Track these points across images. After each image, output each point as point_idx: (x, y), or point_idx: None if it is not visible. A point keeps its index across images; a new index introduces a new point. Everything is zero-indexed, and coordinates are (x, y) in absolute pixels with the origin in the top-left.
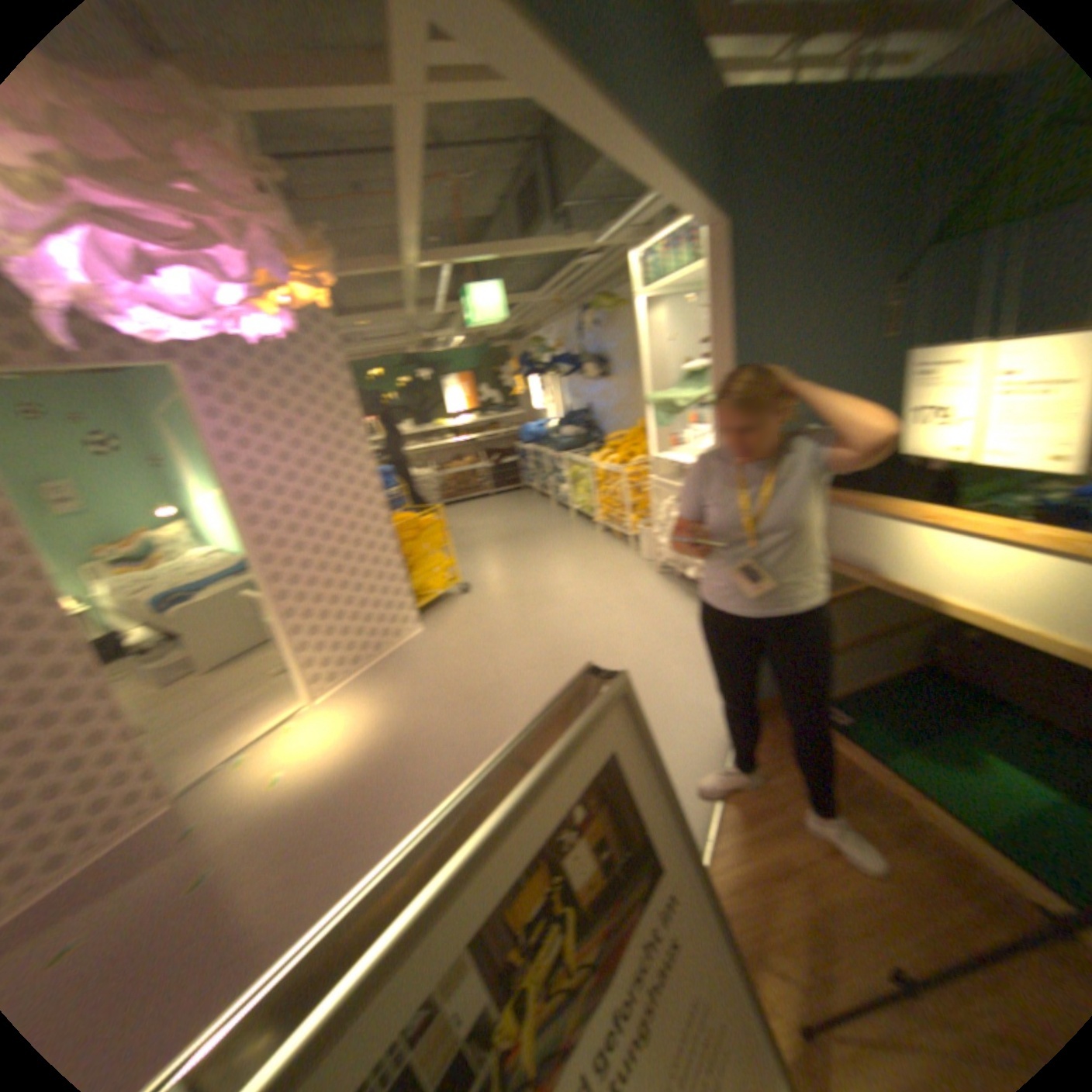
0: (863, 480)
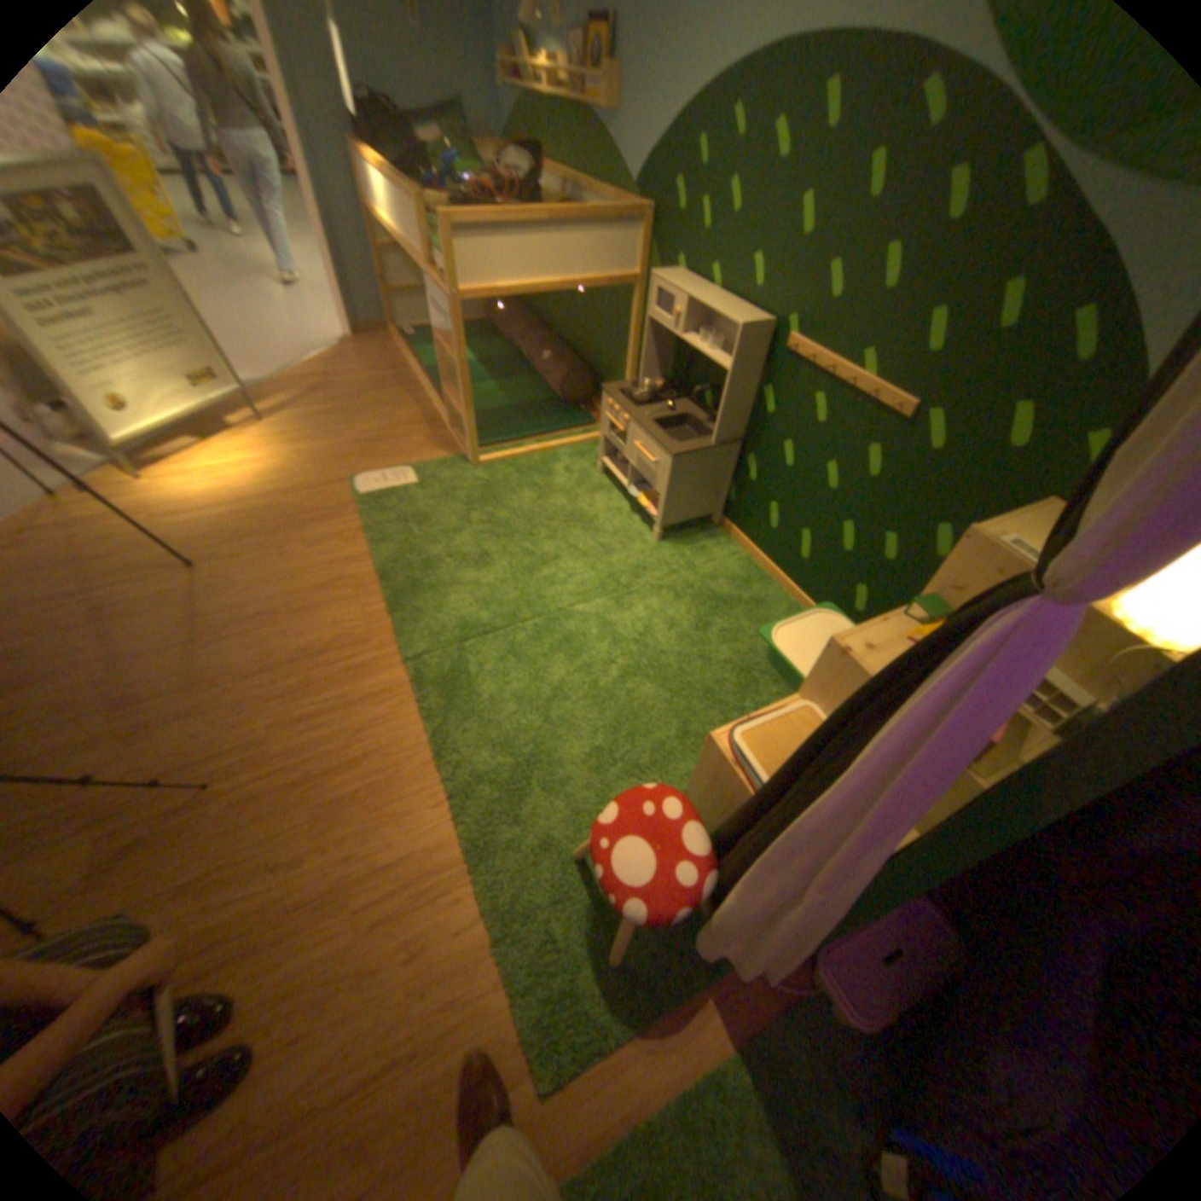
0: (391, 150)
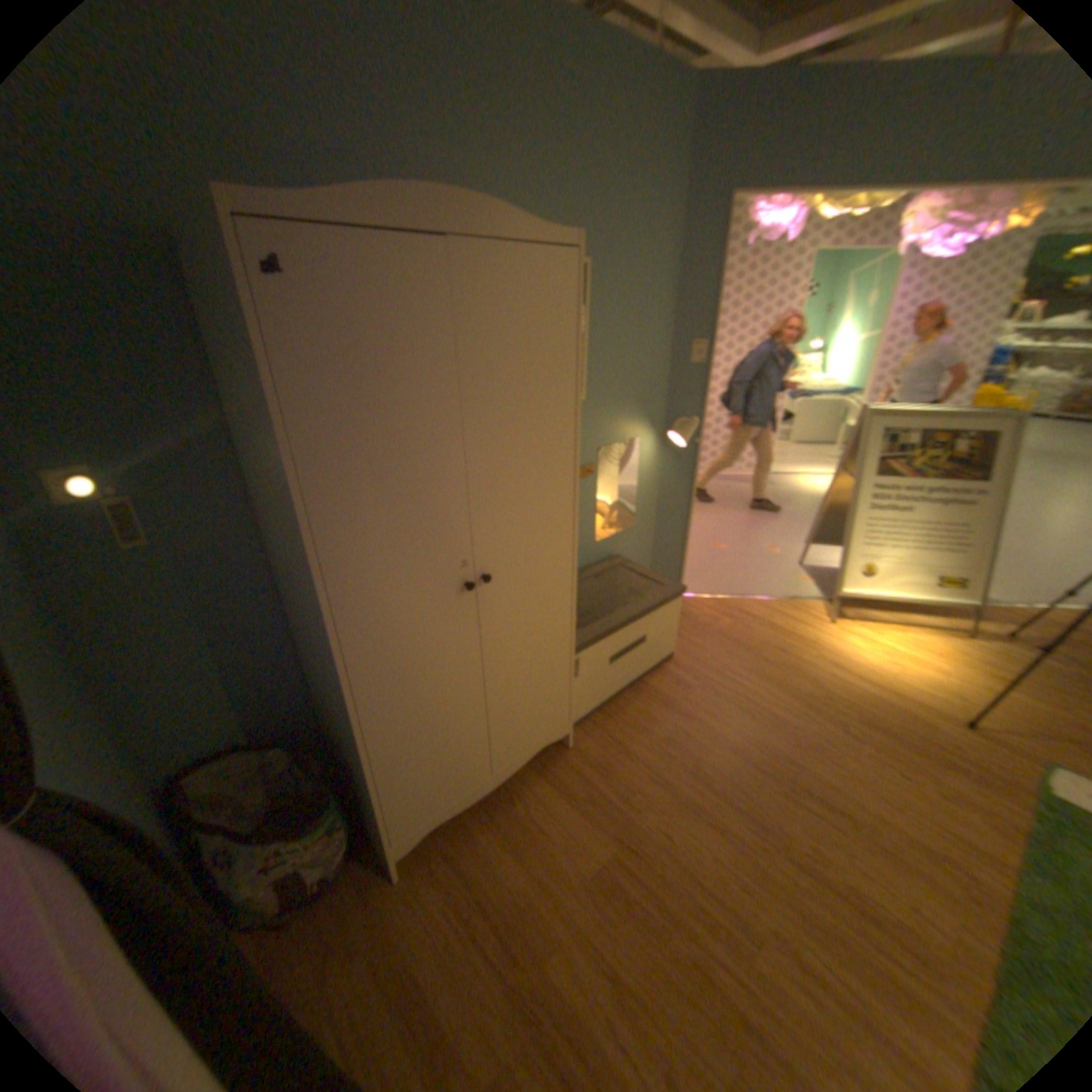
0: None
